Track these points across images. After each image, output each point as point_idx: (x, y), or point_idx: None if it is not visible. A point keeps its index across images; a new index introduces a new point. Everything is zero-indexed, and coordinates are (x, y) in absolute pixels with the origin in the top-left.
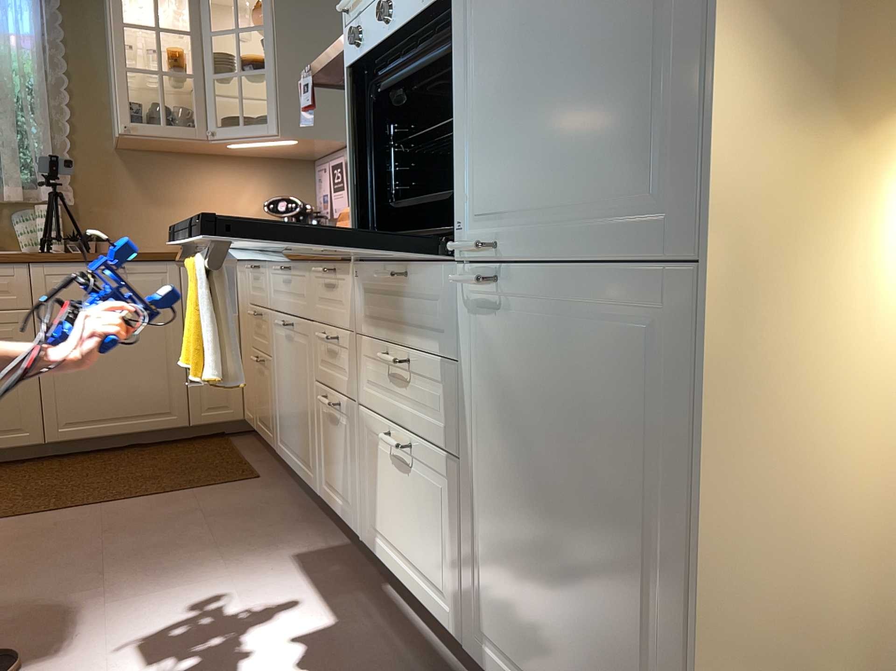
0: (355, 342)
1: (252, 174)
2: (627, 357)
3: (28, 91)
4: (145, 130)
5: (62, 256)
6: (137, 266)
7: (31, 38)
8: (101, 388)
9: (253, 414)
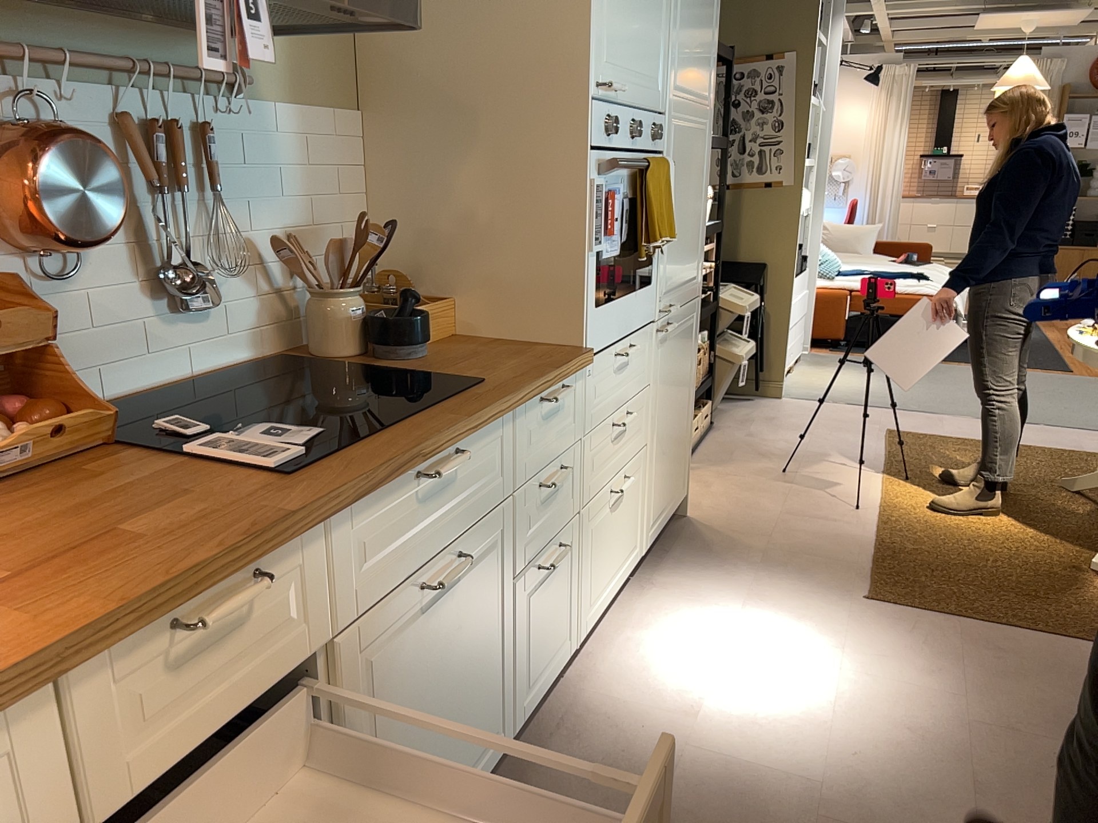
0: (580, 447)
1: None
2: (688, 334)
3: None
4: None
5: None
6: None
7: None
8: None
9: None
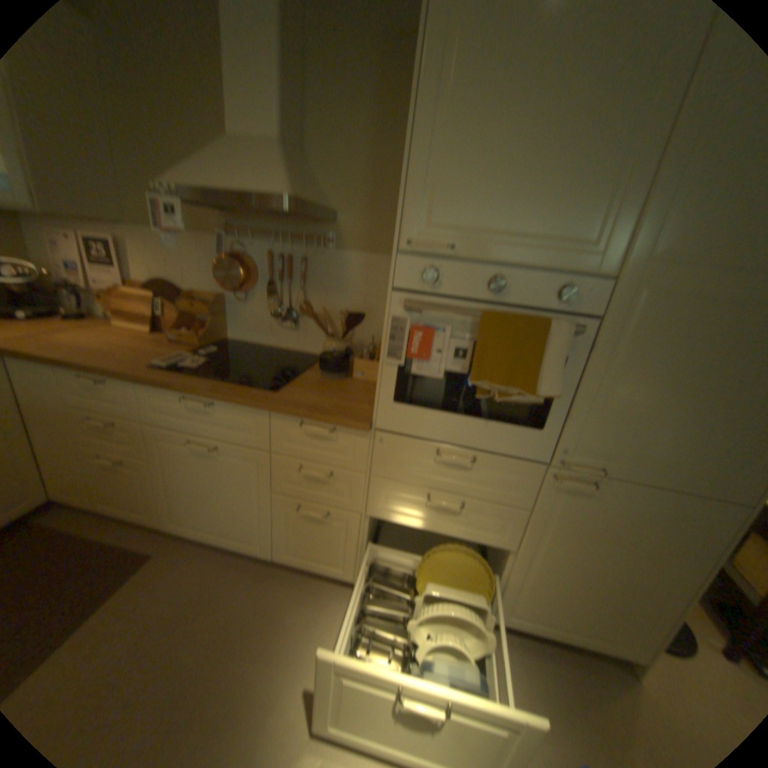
0: (365, 477)
1: None
2: (683, 525)
3: None
4: None
5: None
6: None
7: None
8: None
9: (84, 496)
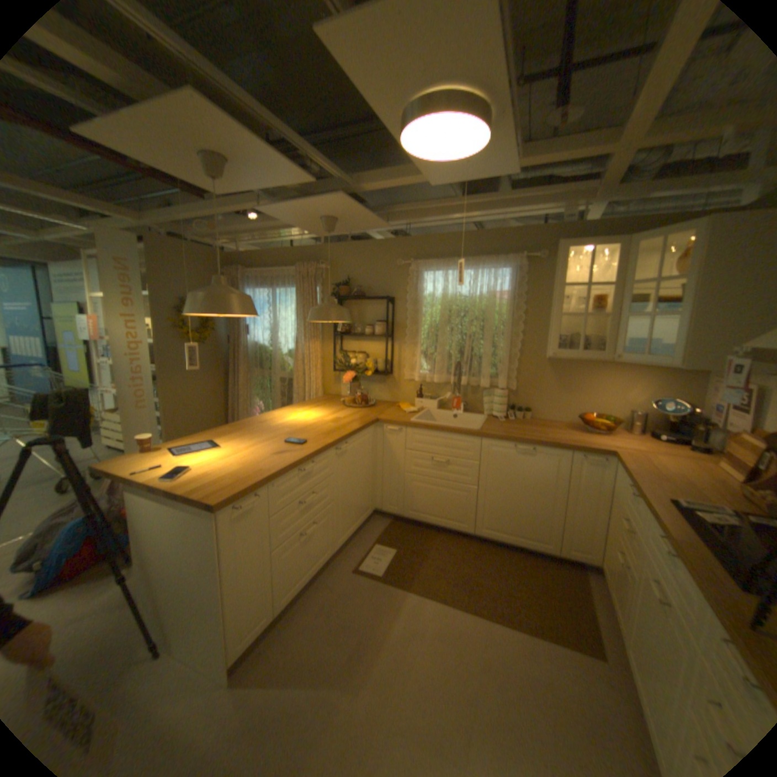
0: None
1: (647, 374)
2: None
3: (502, 324)
4: (568, 354)
5: (500, 437)
6: (544, 449)
7: (508, 294)
8: (509, 516)
9: (612, 582)
